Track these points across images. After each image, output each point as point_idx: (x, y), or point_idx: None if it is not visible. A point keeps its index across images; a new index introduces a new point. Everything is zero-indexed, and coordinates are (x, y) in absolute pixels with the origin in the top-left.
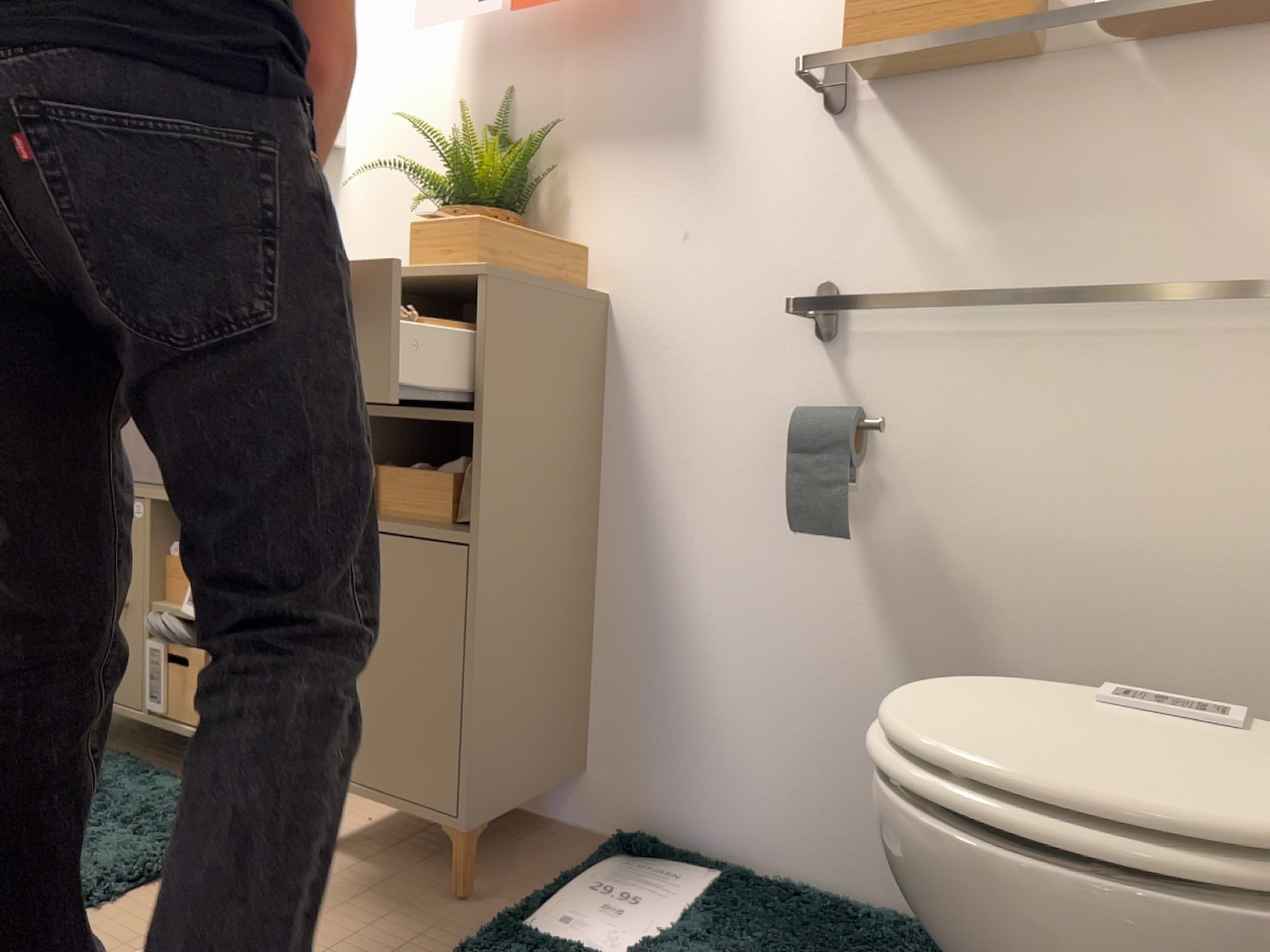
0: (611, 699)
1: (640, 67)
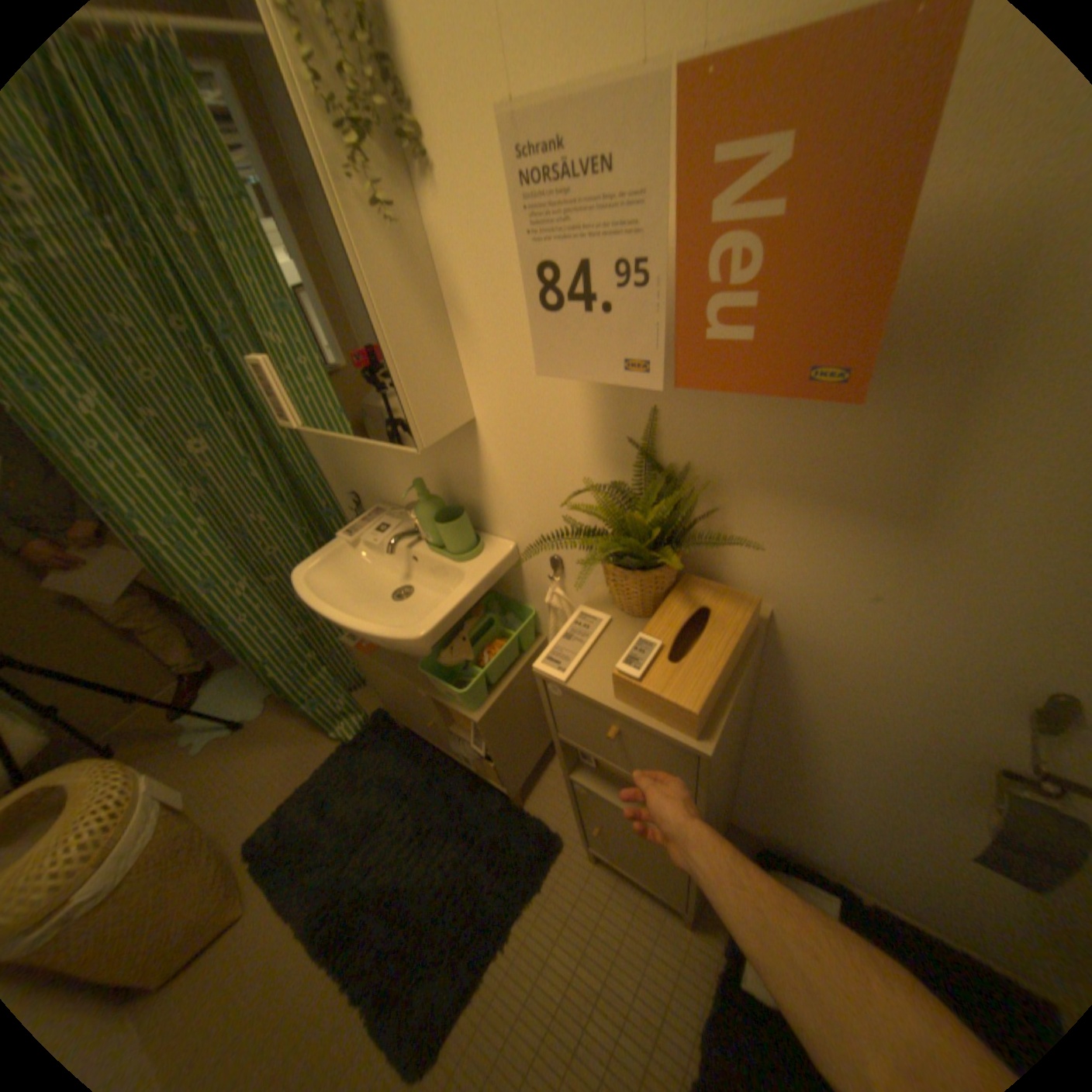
0: (757, 794)
1: (844, 422)
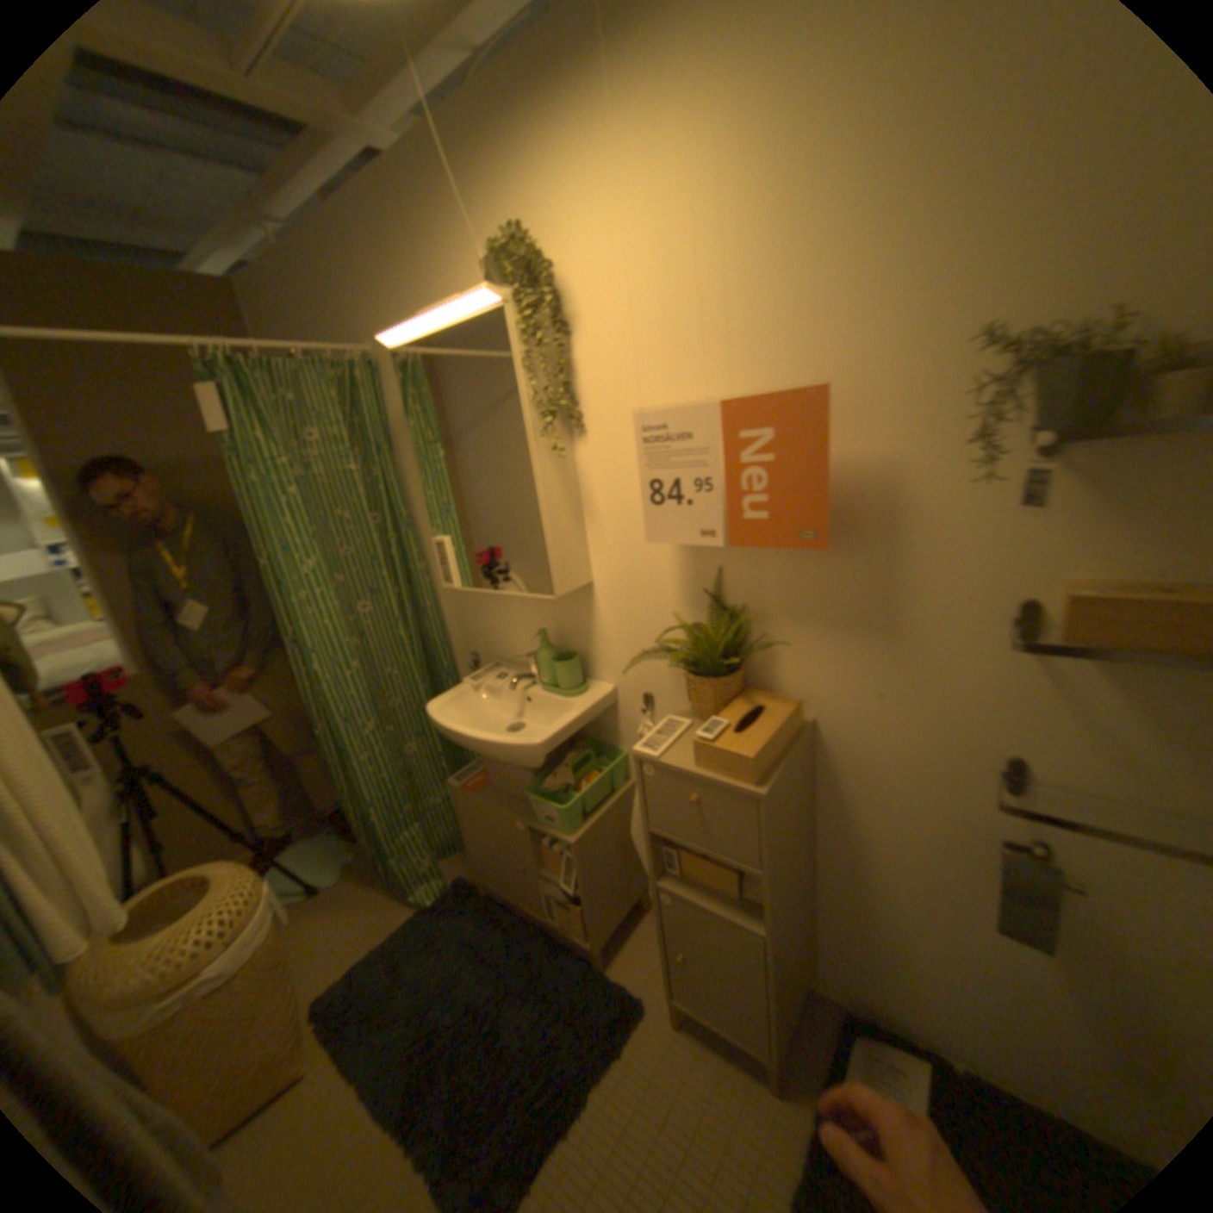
0: (833, 938)
1: (833, 571)
